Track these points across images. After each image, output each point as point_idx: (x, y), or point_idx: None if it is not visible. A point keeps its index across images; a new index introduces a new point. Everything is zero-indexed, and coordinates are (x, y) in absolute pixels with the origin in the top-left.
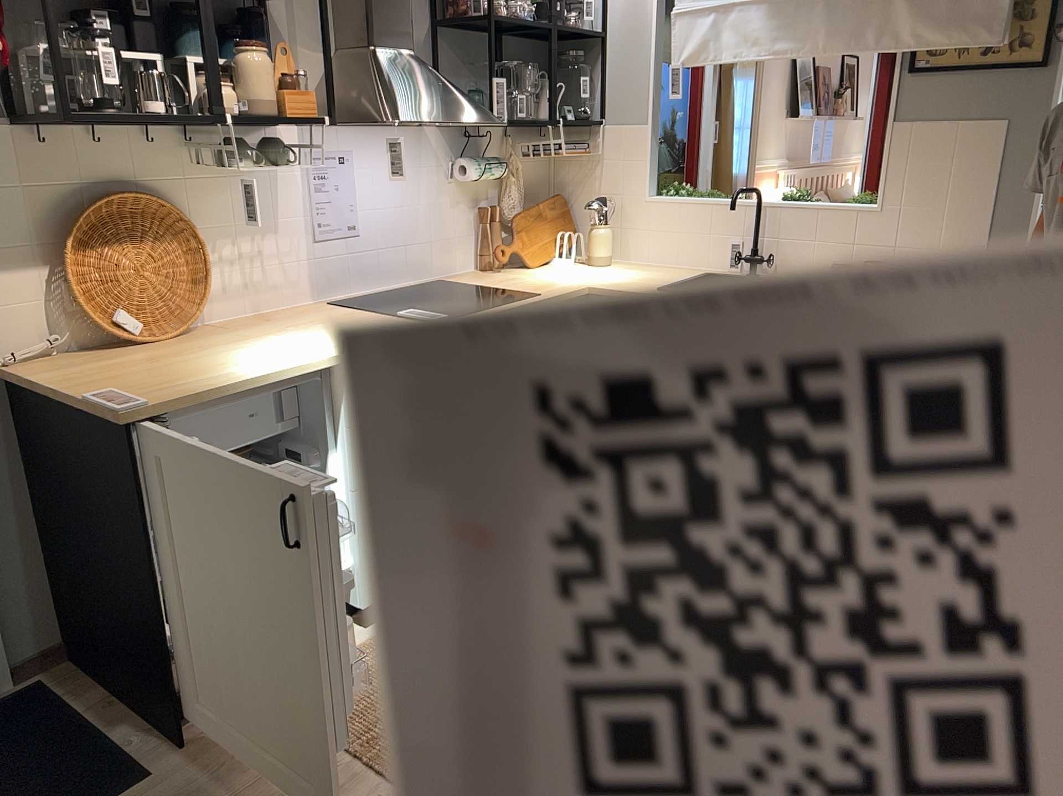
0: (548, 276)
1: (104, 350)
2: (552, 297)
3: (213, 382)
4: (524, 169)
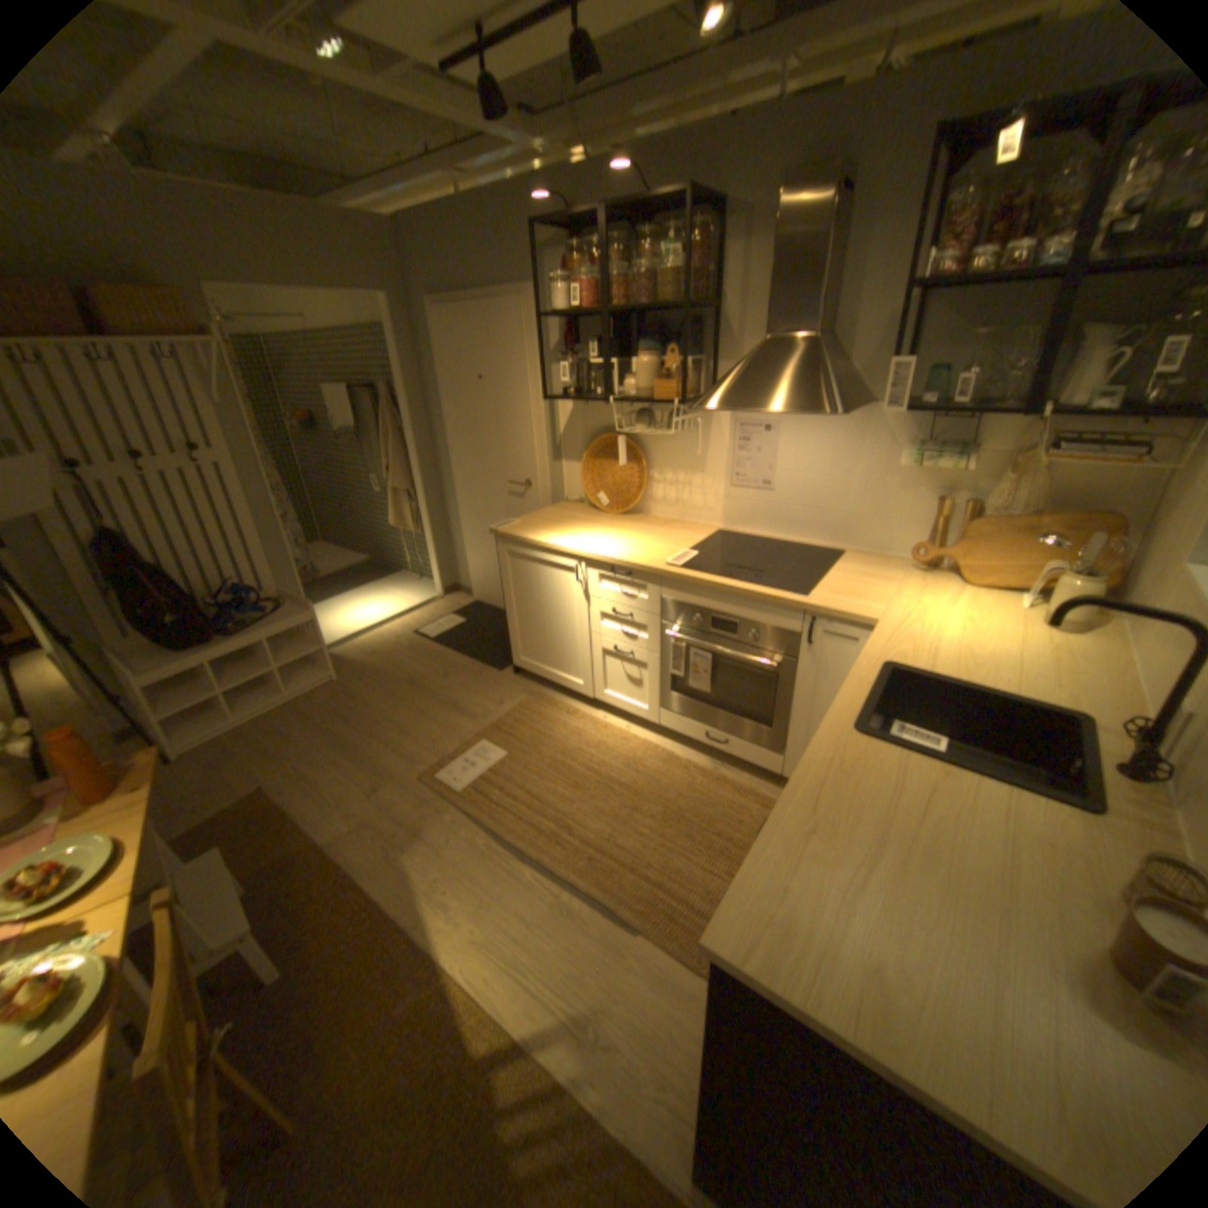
0: (923, 596)
1: (593, 508)
2: (800, 603)
3: (528, 535)
4: (1078, 466)
